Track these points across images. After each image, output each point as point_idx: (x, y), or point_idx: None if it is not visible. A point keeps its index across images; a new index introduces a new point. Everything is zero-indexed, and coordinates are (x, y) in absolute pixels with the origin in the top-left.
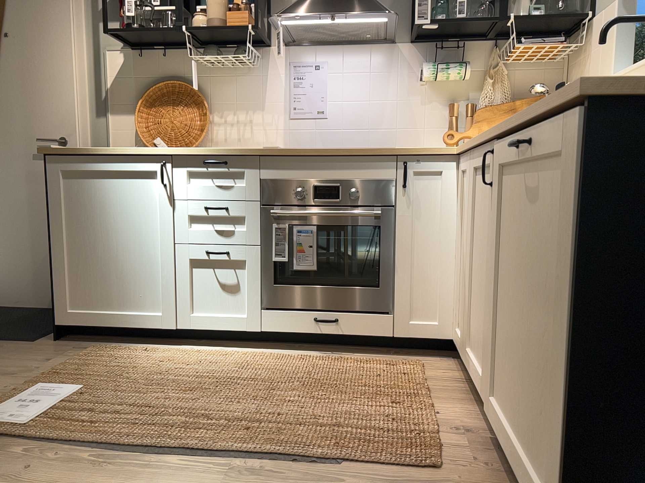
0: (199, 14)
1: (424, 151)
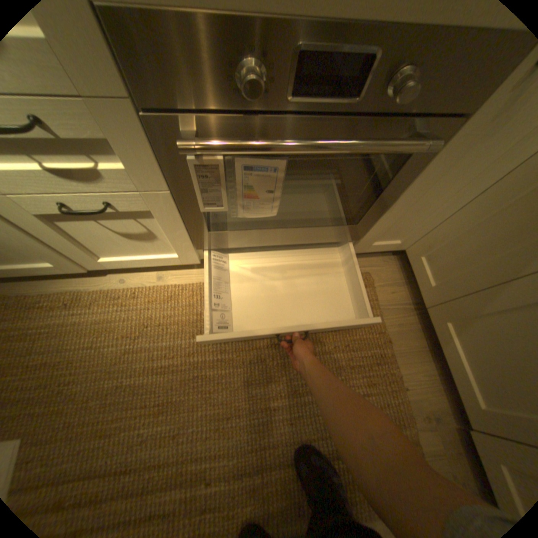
0: None
1: None
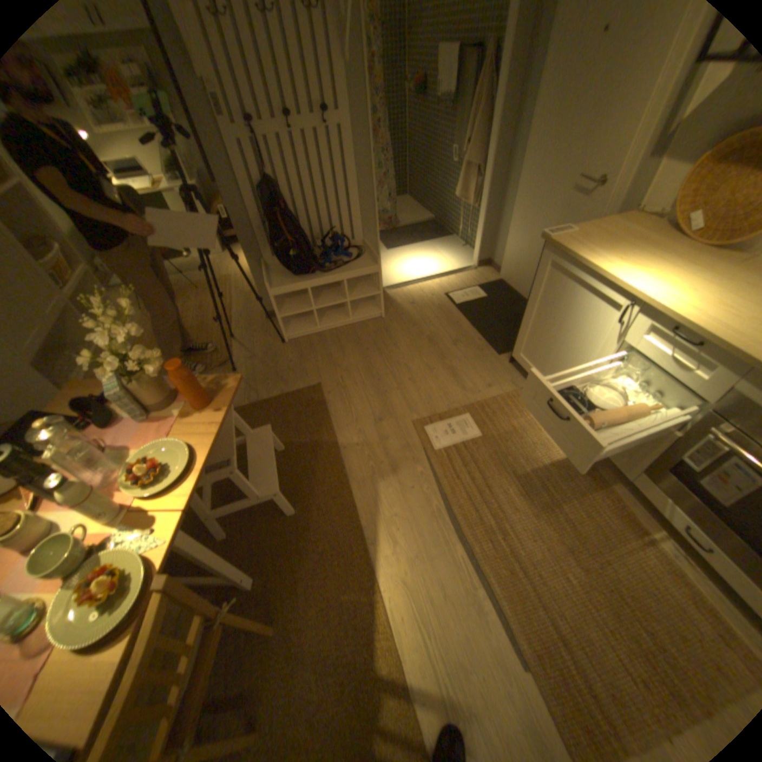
0: None
1: None
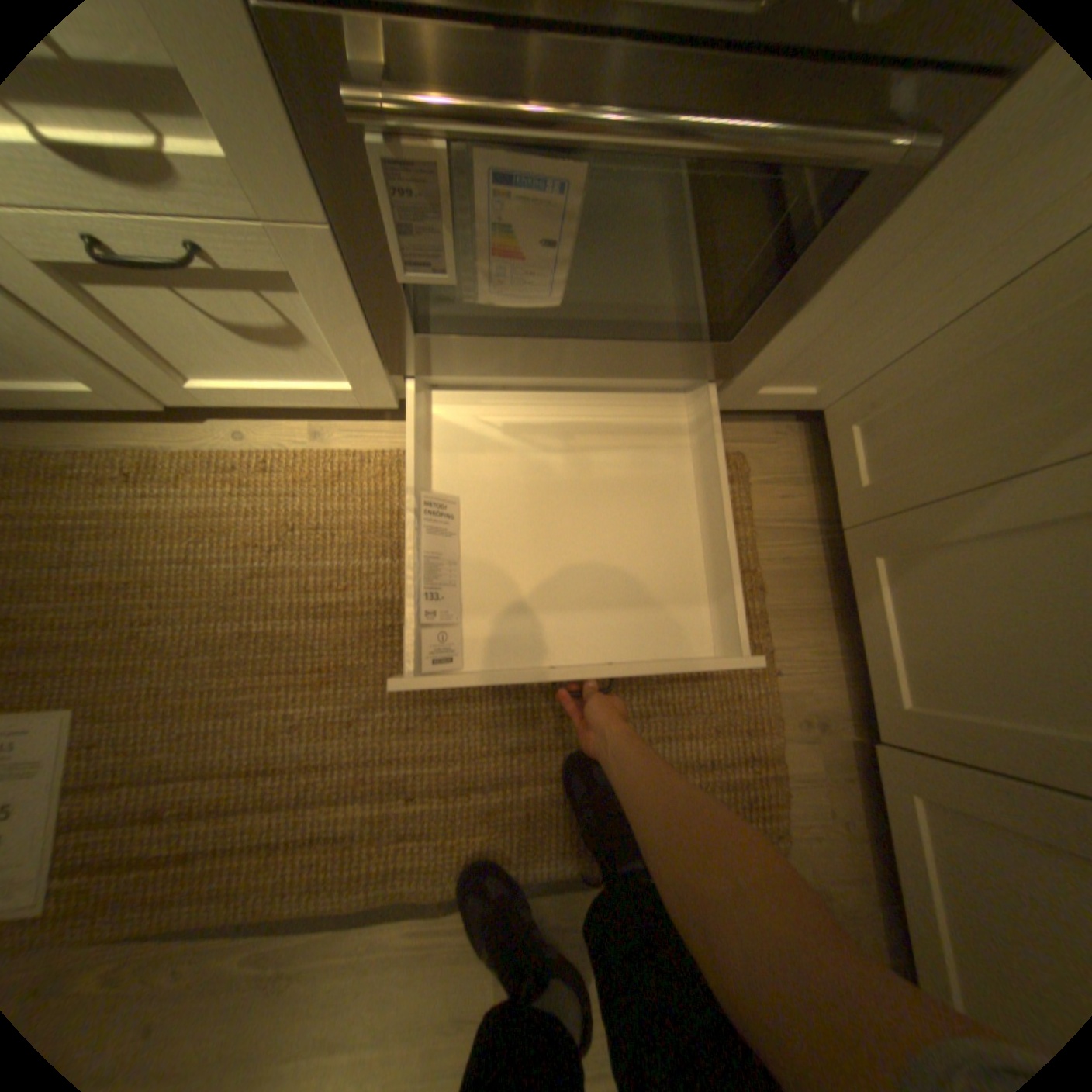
0: None
1: None
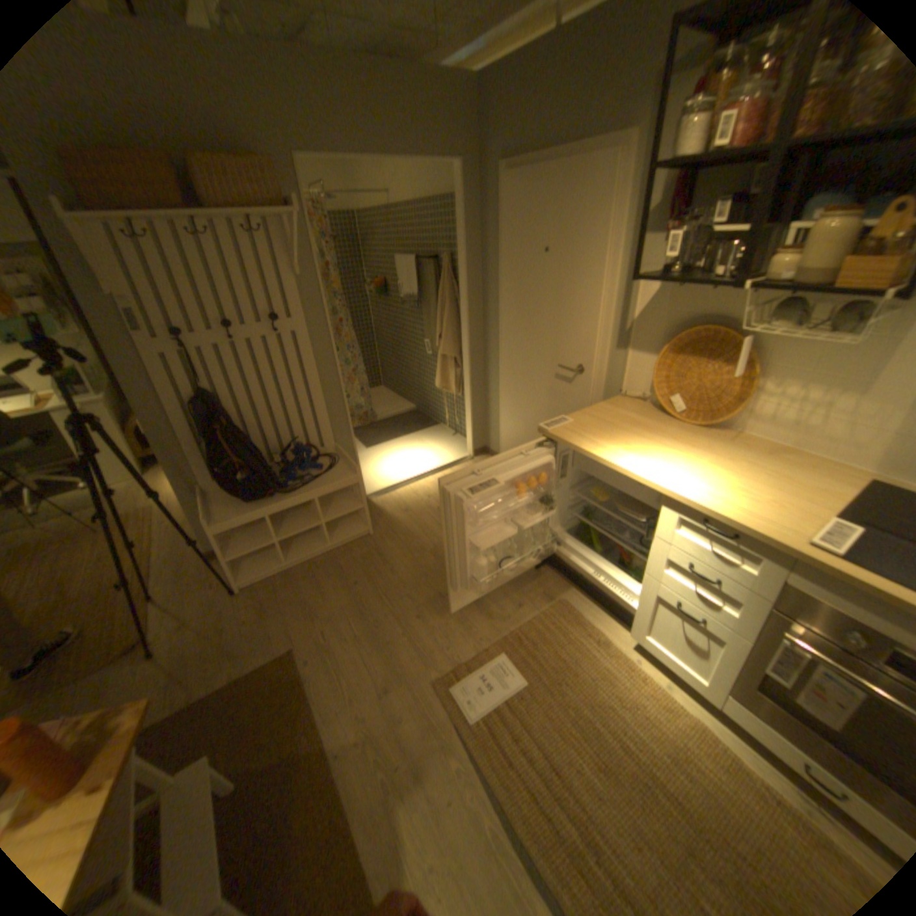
0: (788, 250)
1: None
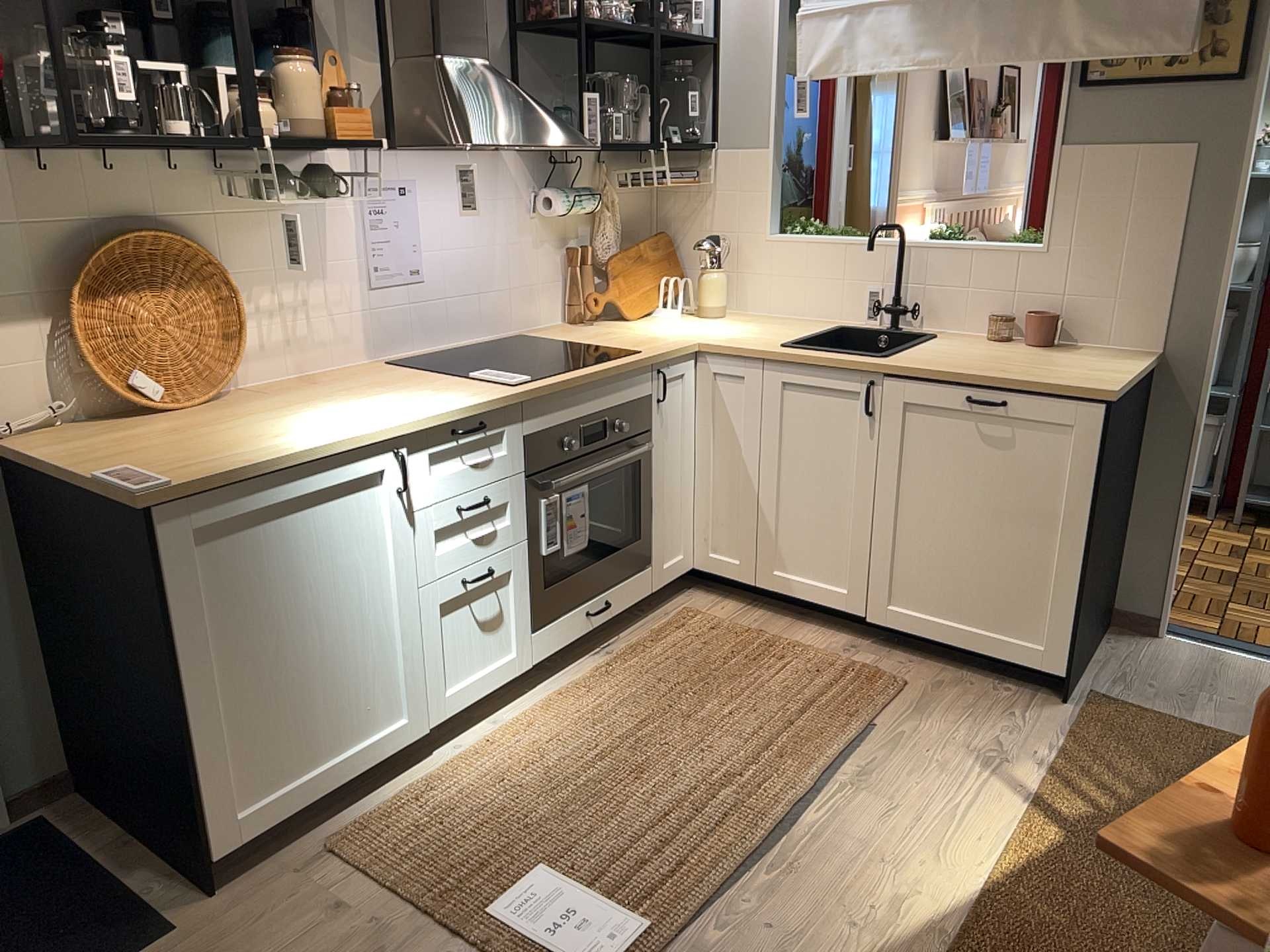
0: (264, 101)
1: (677, 353)
